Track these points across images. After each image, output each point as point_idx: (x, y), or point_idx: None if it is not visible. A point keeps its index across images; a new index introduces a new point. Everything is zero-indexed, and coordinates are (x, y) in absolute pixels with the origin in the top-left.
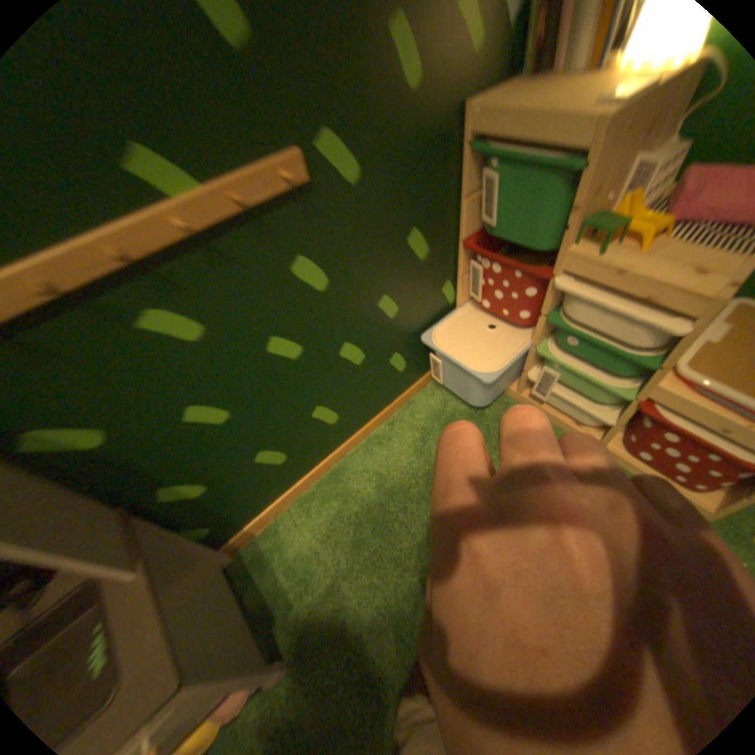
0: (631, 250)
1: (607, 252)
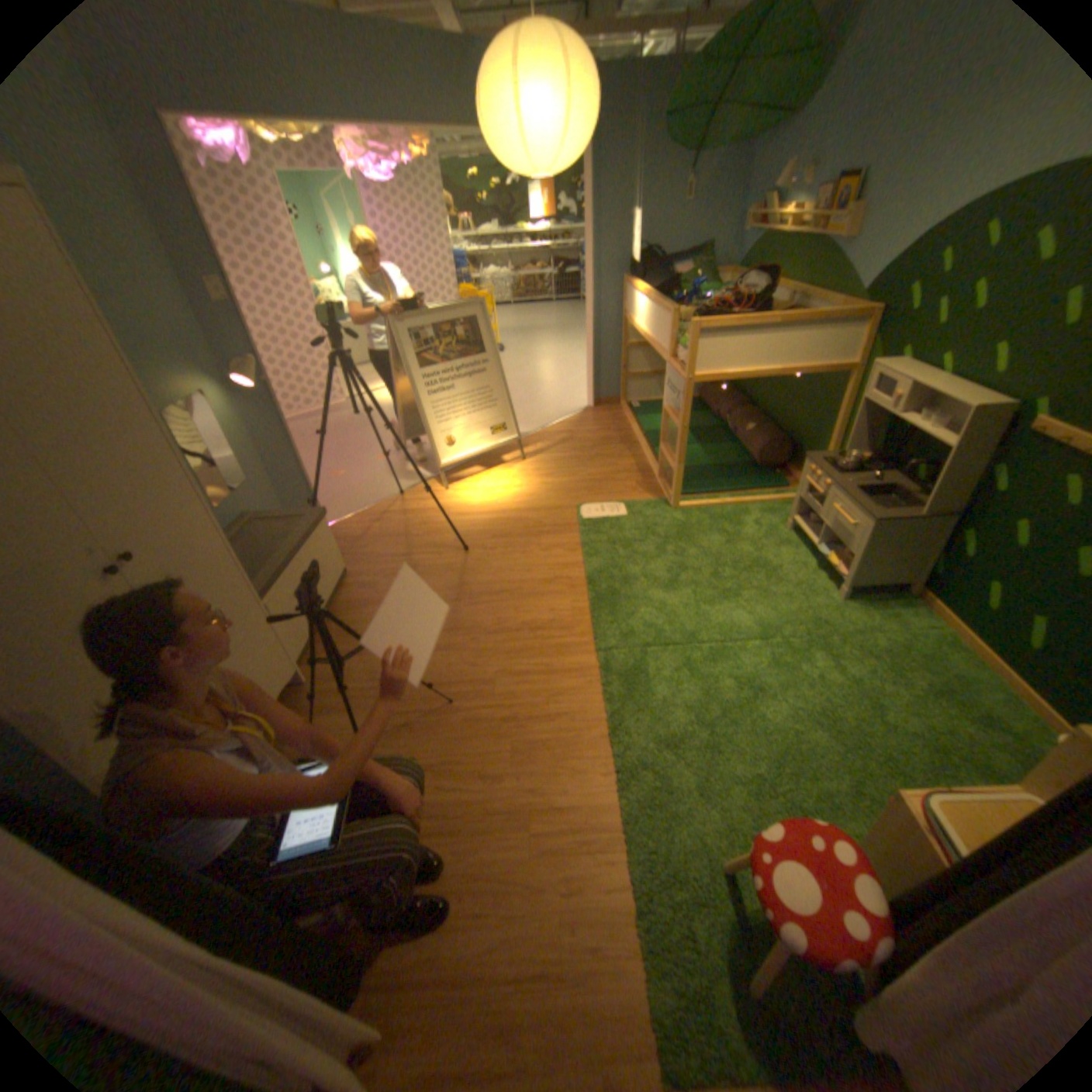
0: None
1: None
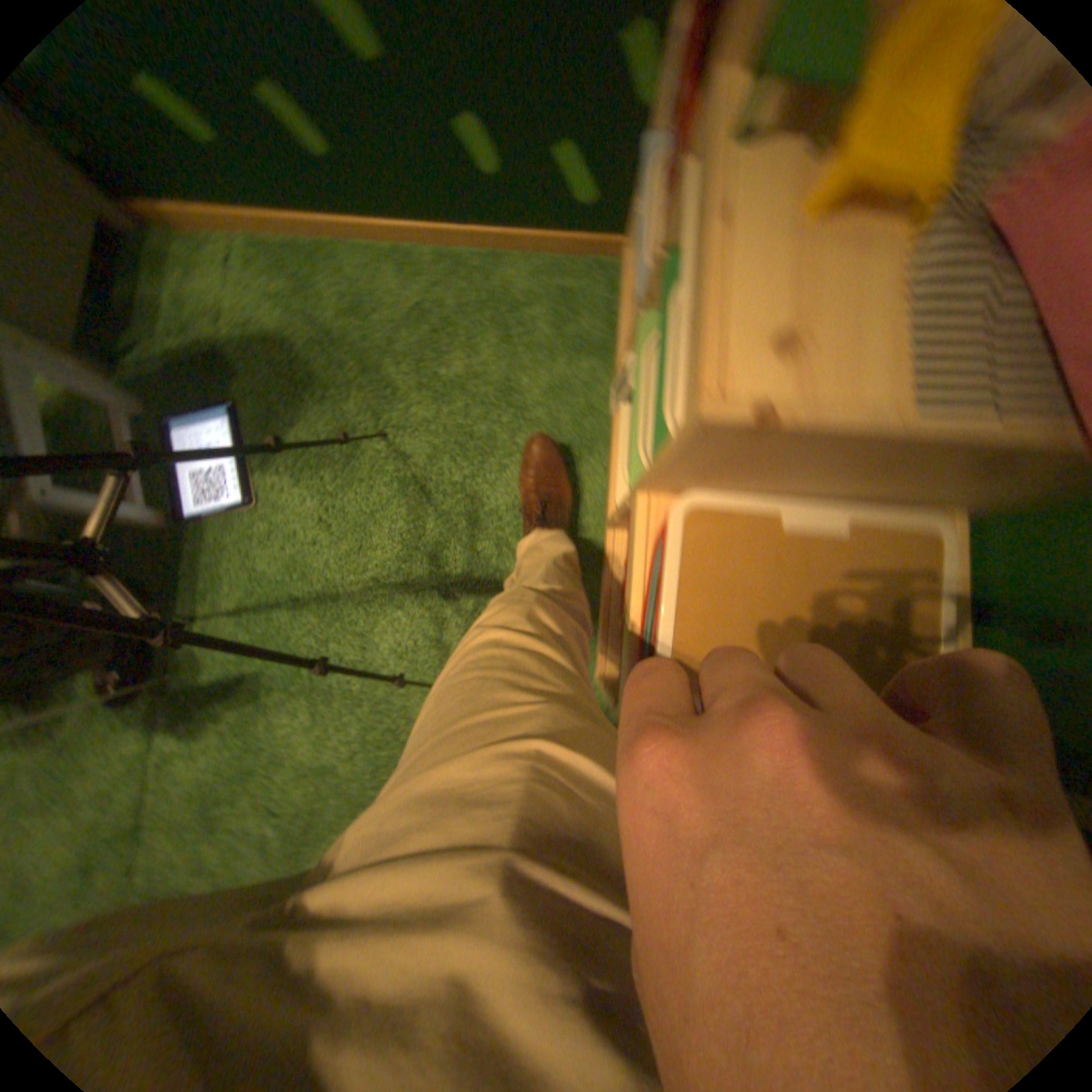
0: (785, 187)
1: (739, 144)
